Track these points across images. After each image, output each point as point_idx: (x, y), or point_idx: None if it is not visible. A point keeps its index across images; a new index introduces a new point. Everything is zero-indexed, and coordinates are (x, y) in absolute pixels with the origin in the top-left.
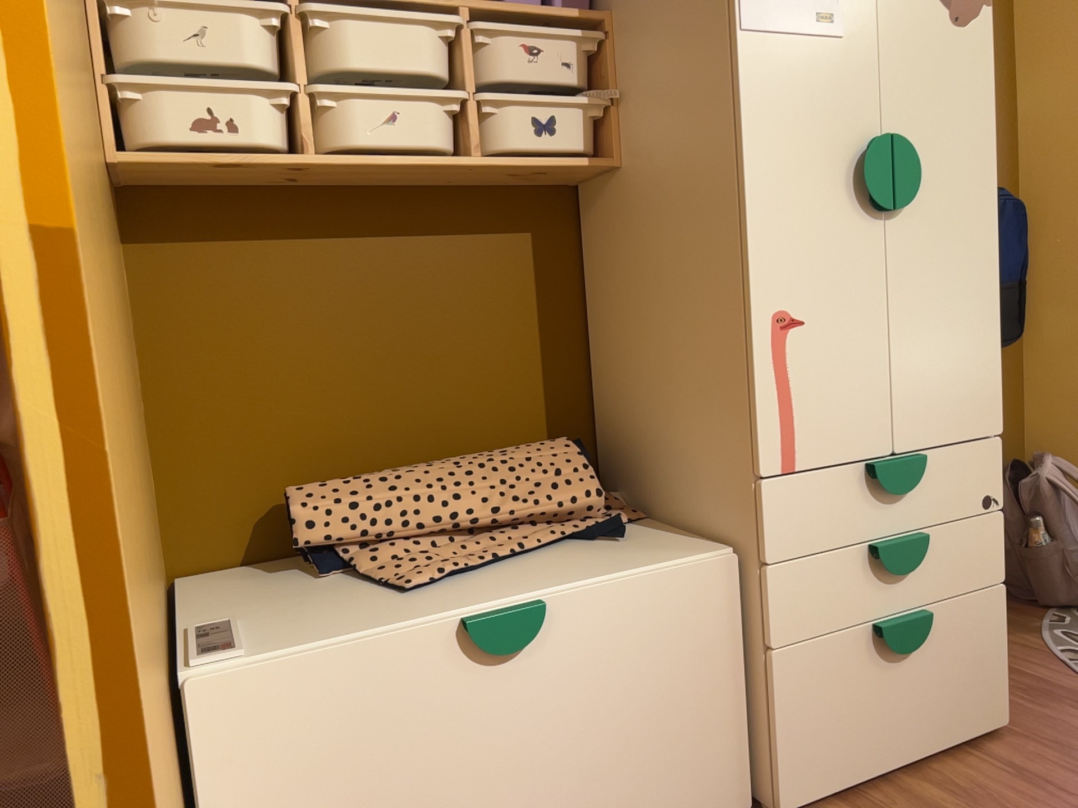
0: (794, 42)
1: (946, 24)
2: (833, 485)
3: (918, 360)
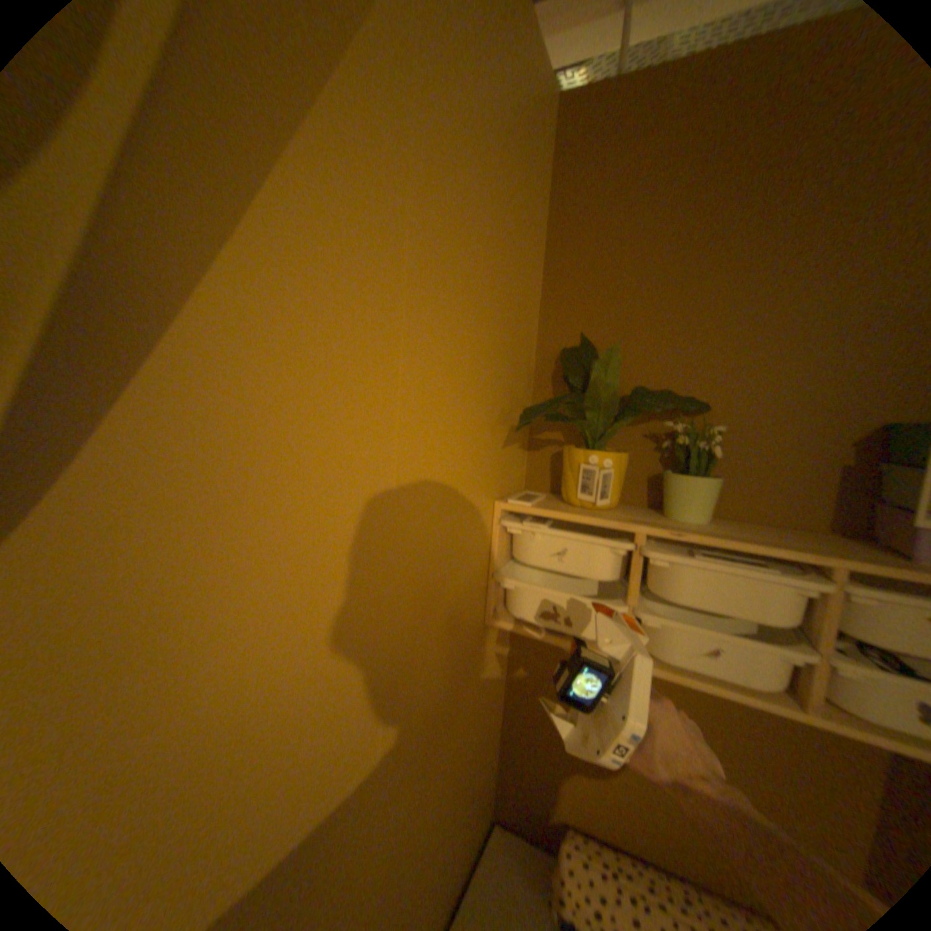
0: None
1: None
2: None
3: None
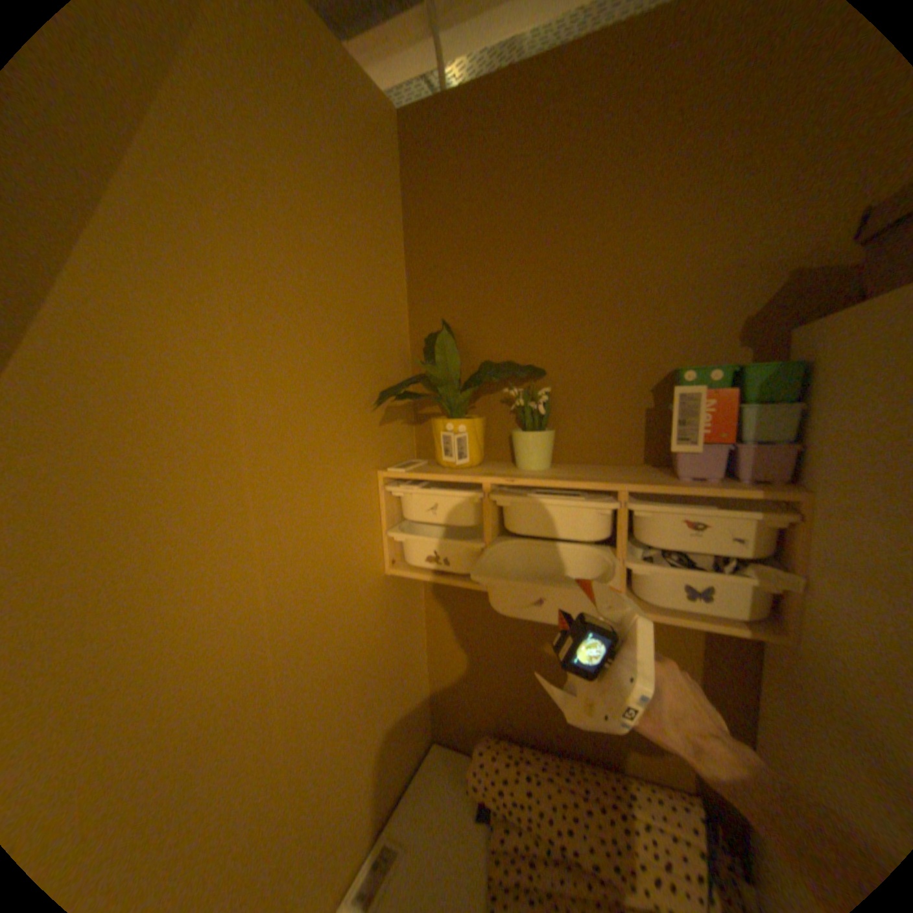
0: None
1: None
2: None
3: None
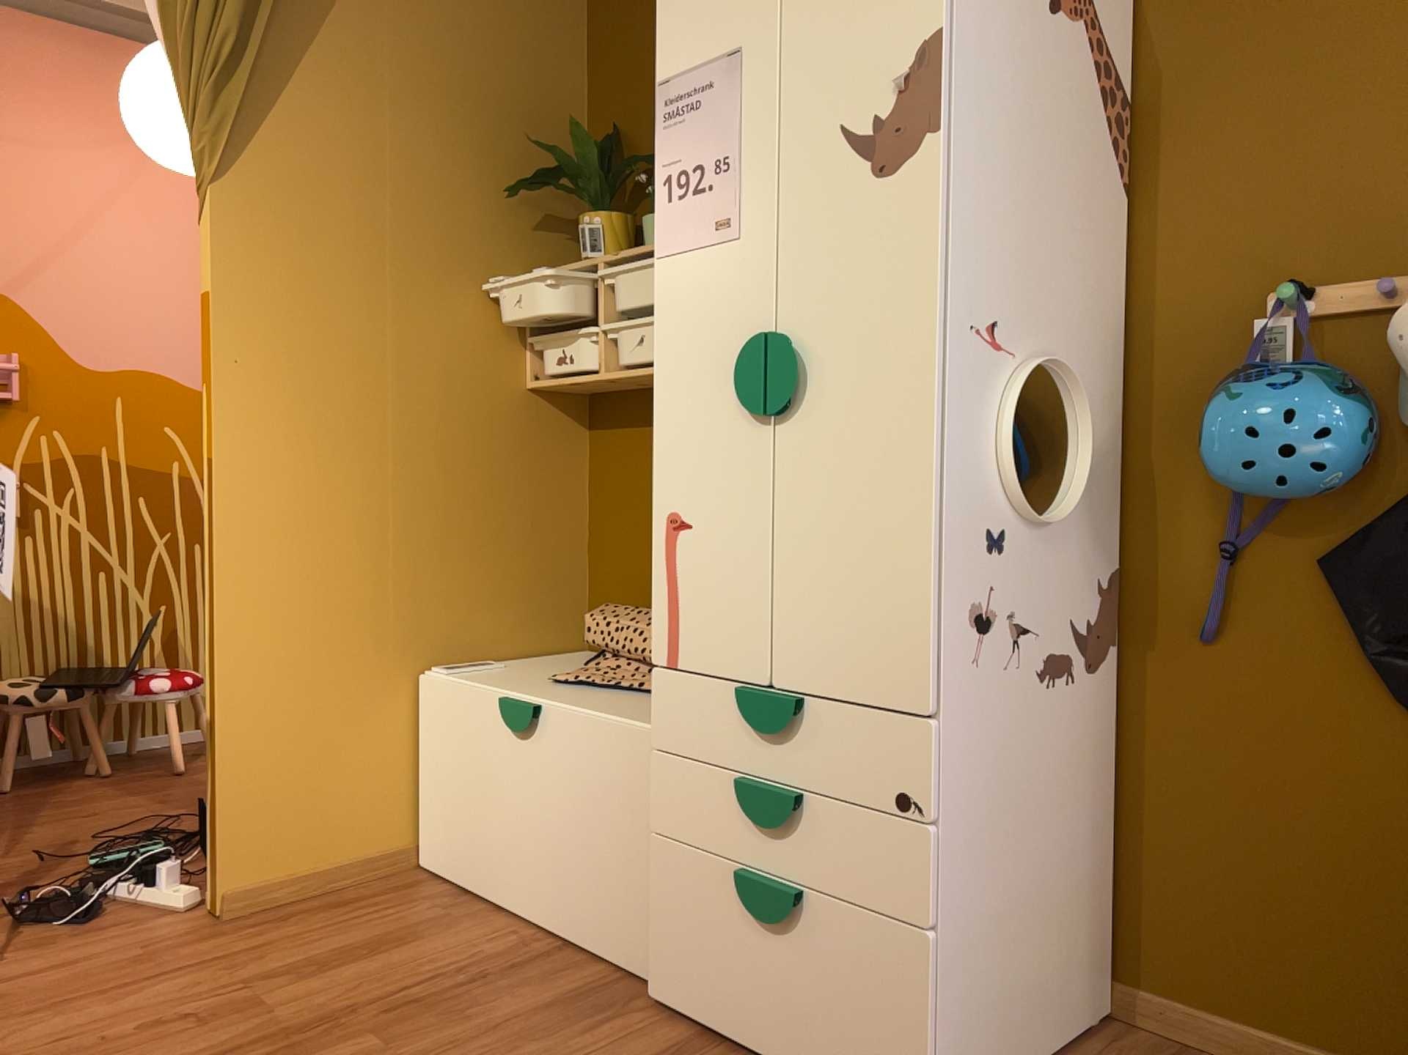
0: (696, 255)
1: (867, 180)
2: (710, 697)
3: (807, 588)
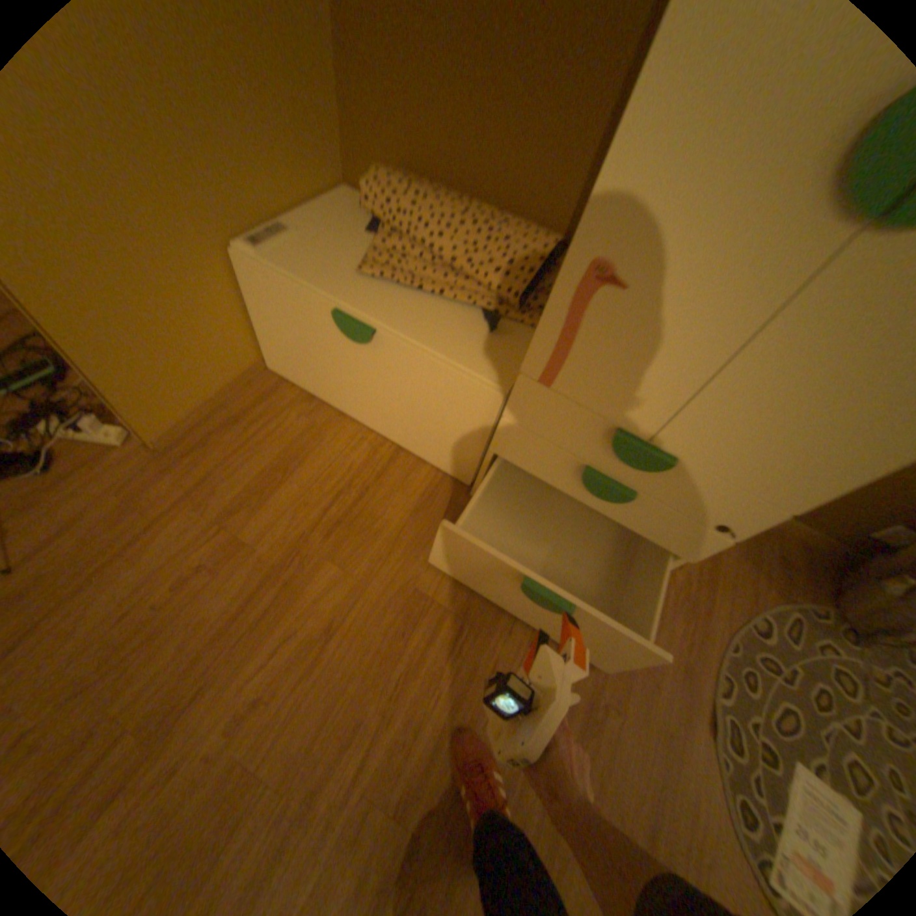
0: None
1: None
2: (578, 417)
3: (747, 405)
